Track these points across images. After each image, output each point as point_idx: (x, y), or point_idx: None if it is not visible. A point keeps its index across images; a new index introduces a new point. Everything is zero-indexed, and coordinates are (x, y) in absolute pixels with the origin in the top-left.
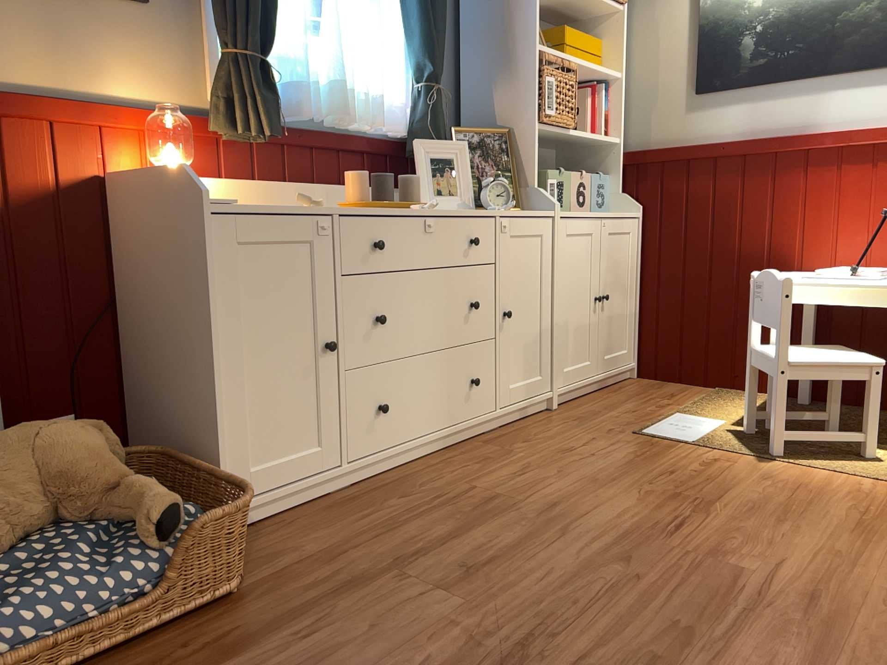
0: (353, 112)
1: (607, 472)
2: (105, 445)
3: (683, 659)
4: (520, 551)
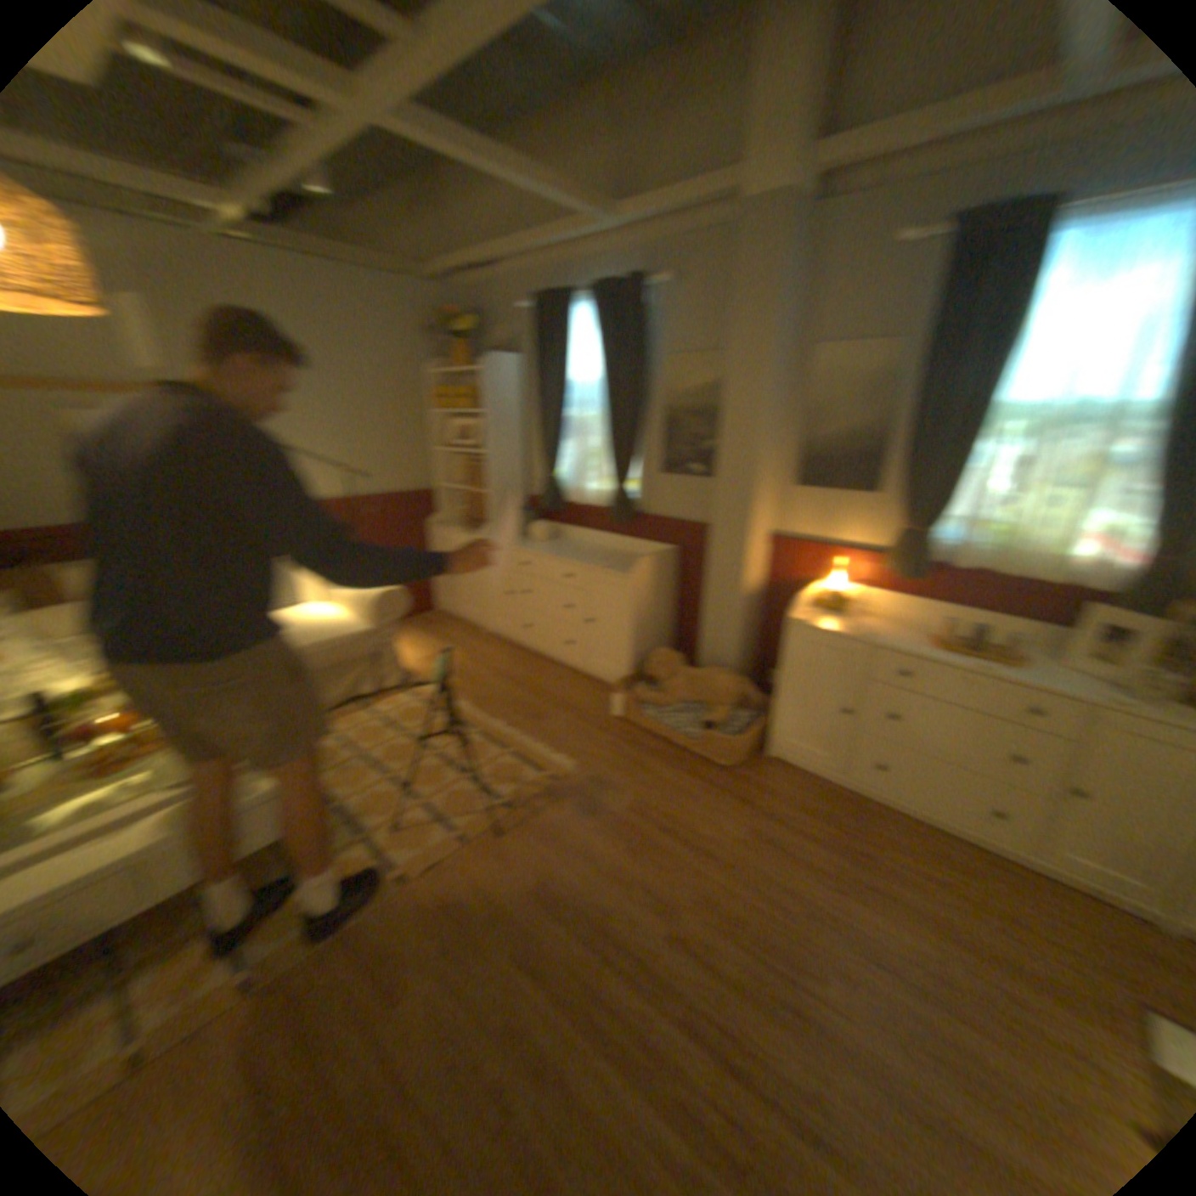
0: (1045, 564)
1: (977, 946)
2: (735, 692)
3: (717, 920)
4: (801, 867)
